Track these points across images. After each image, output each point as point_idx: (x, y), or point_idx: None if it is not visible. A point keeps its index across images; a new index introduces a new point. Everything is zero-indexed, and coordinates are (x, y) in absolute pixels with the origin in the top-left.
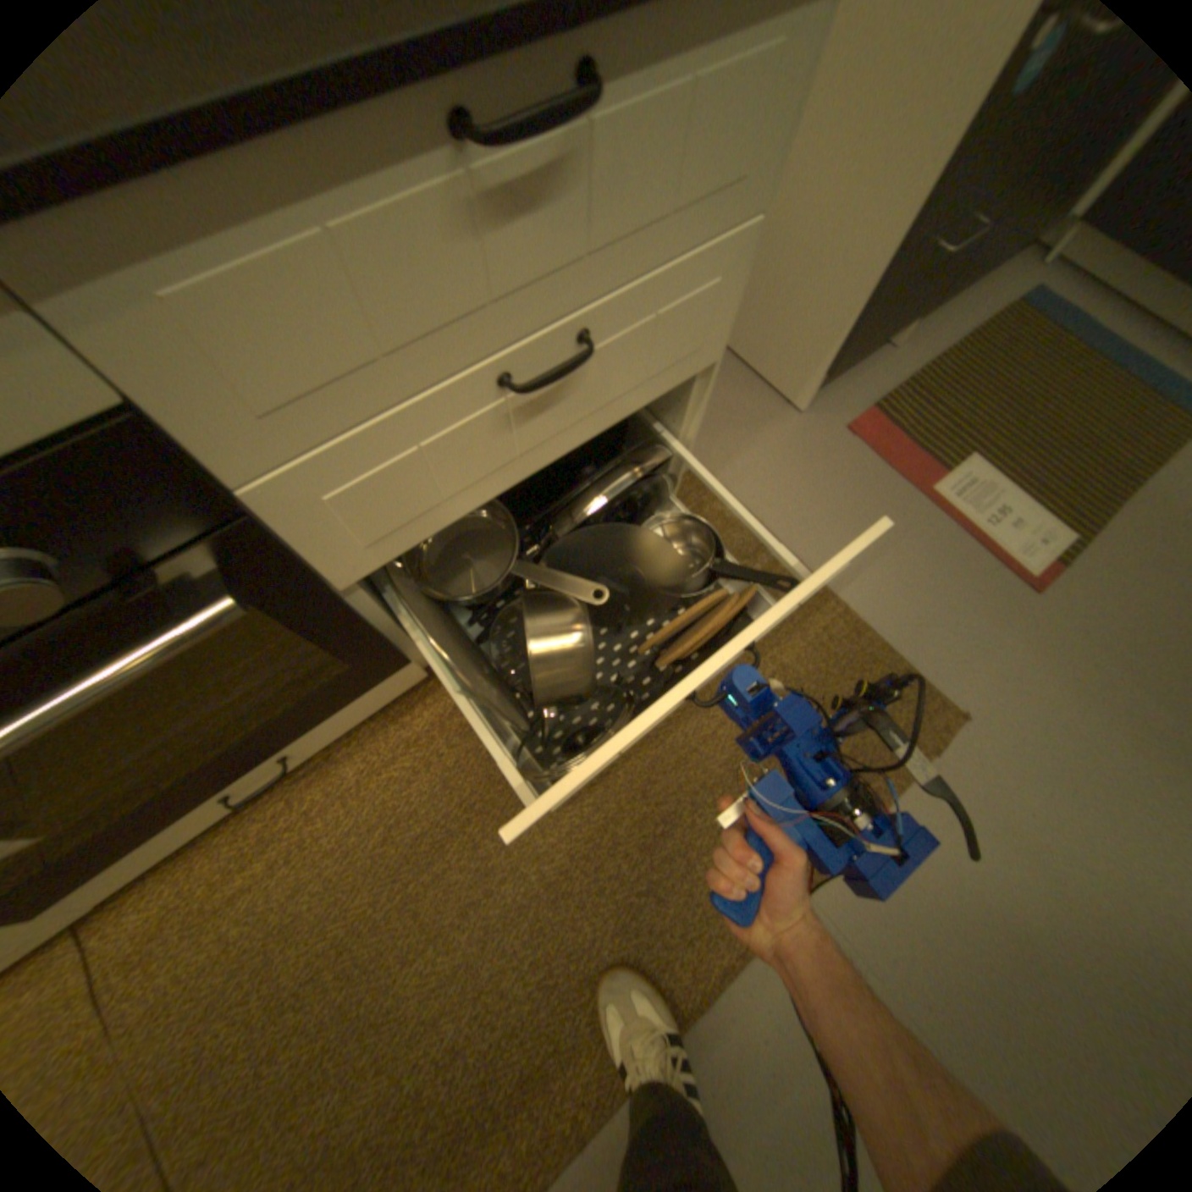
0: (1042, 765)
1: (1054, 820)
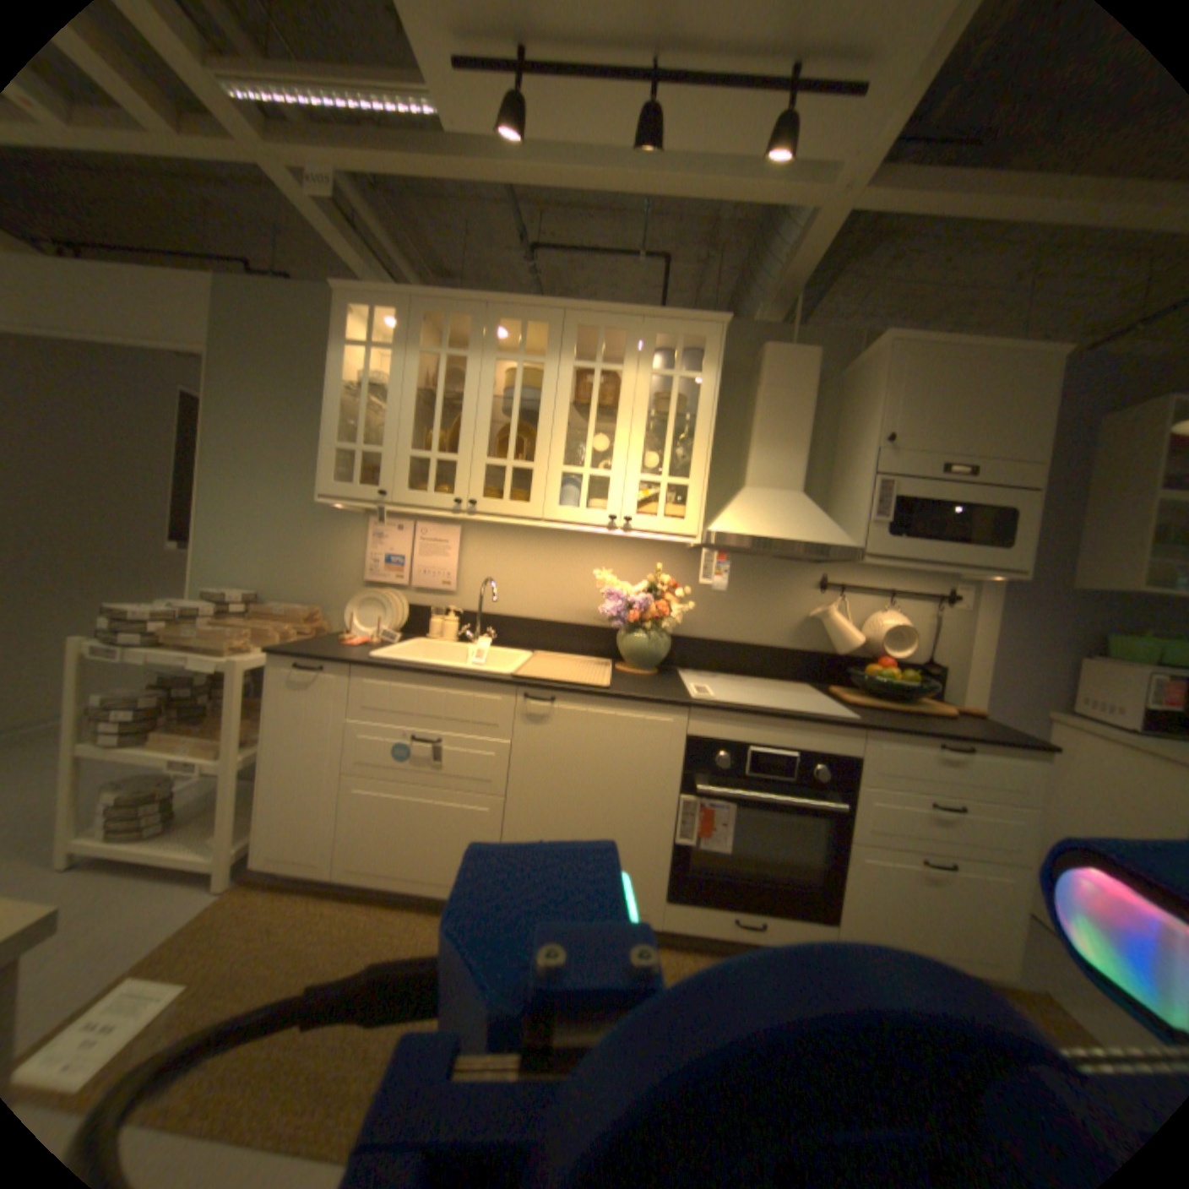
0: None
1: None
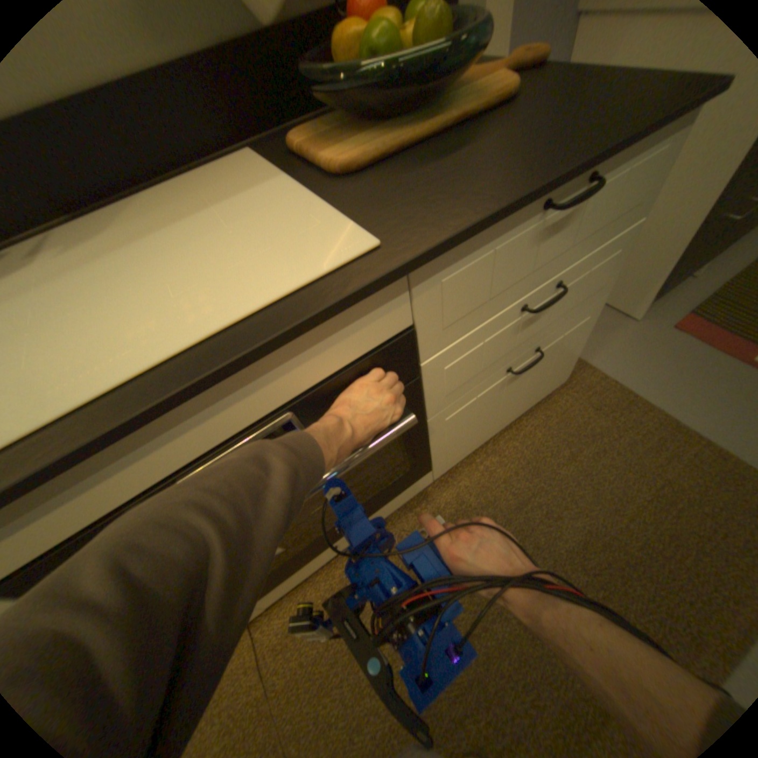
0: None
1: None
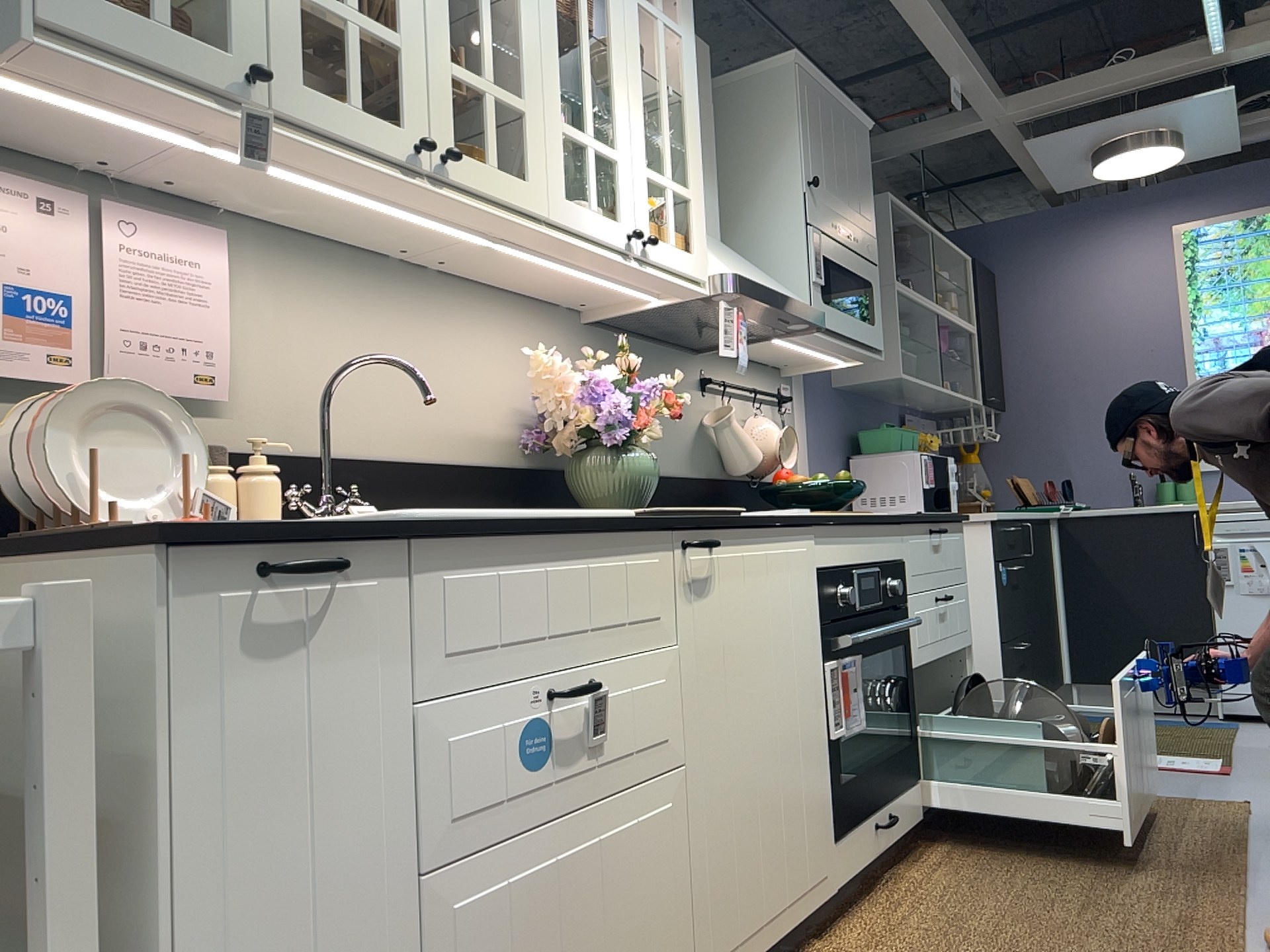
0: None
1: None
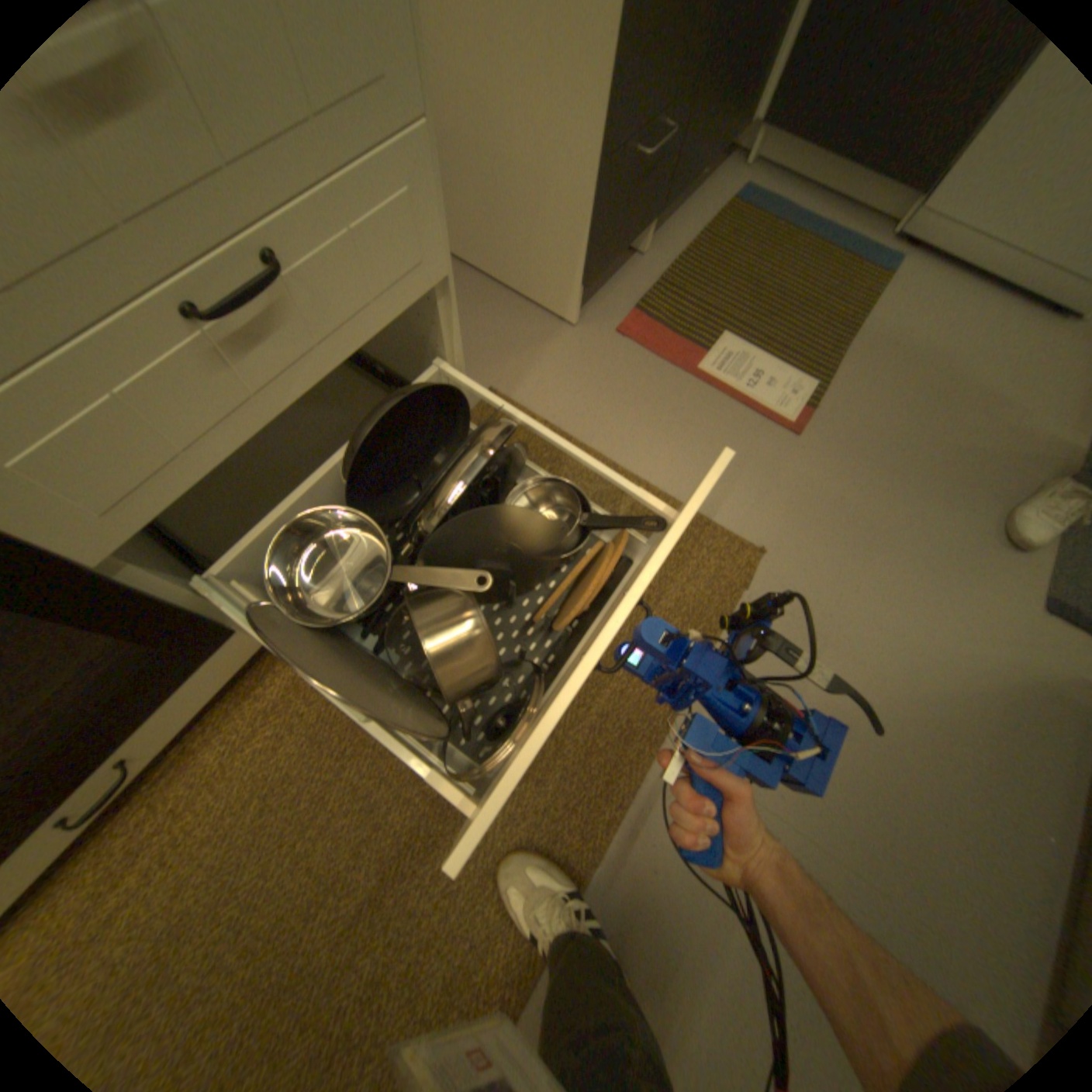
0: (827, 574)
1: (844, 615)
